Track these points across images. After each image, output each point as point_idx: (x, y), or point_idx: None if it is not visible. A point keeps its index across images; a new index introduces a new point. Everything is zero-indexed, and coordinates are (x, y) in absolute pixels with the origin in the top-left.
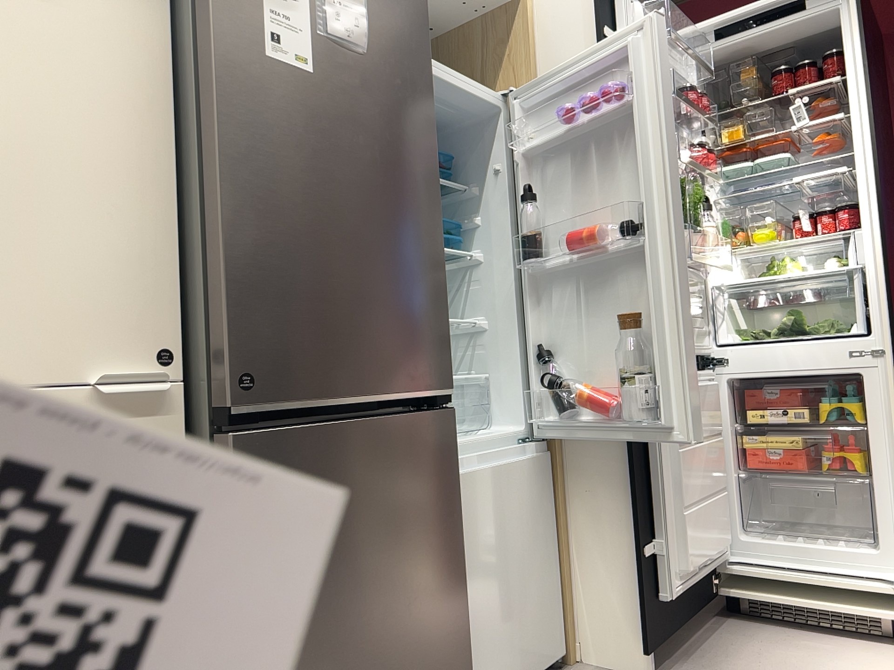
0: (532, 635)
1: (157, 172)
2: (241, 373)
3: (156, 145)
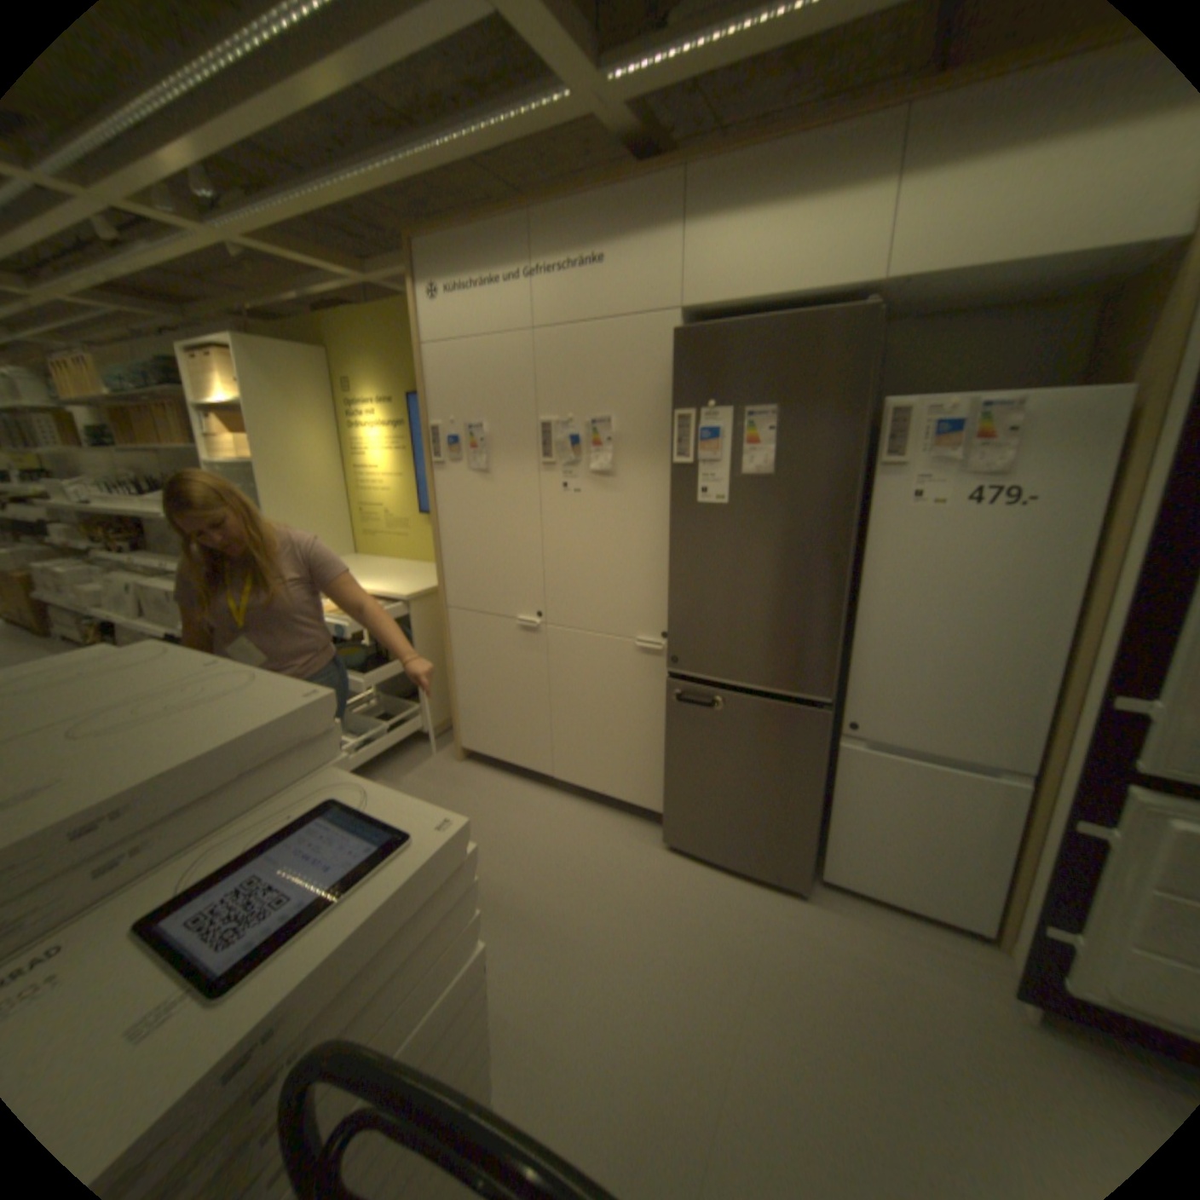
0: (935, 894)
1: (667, 556)
2: (674, 655)
3: (667, 543)
